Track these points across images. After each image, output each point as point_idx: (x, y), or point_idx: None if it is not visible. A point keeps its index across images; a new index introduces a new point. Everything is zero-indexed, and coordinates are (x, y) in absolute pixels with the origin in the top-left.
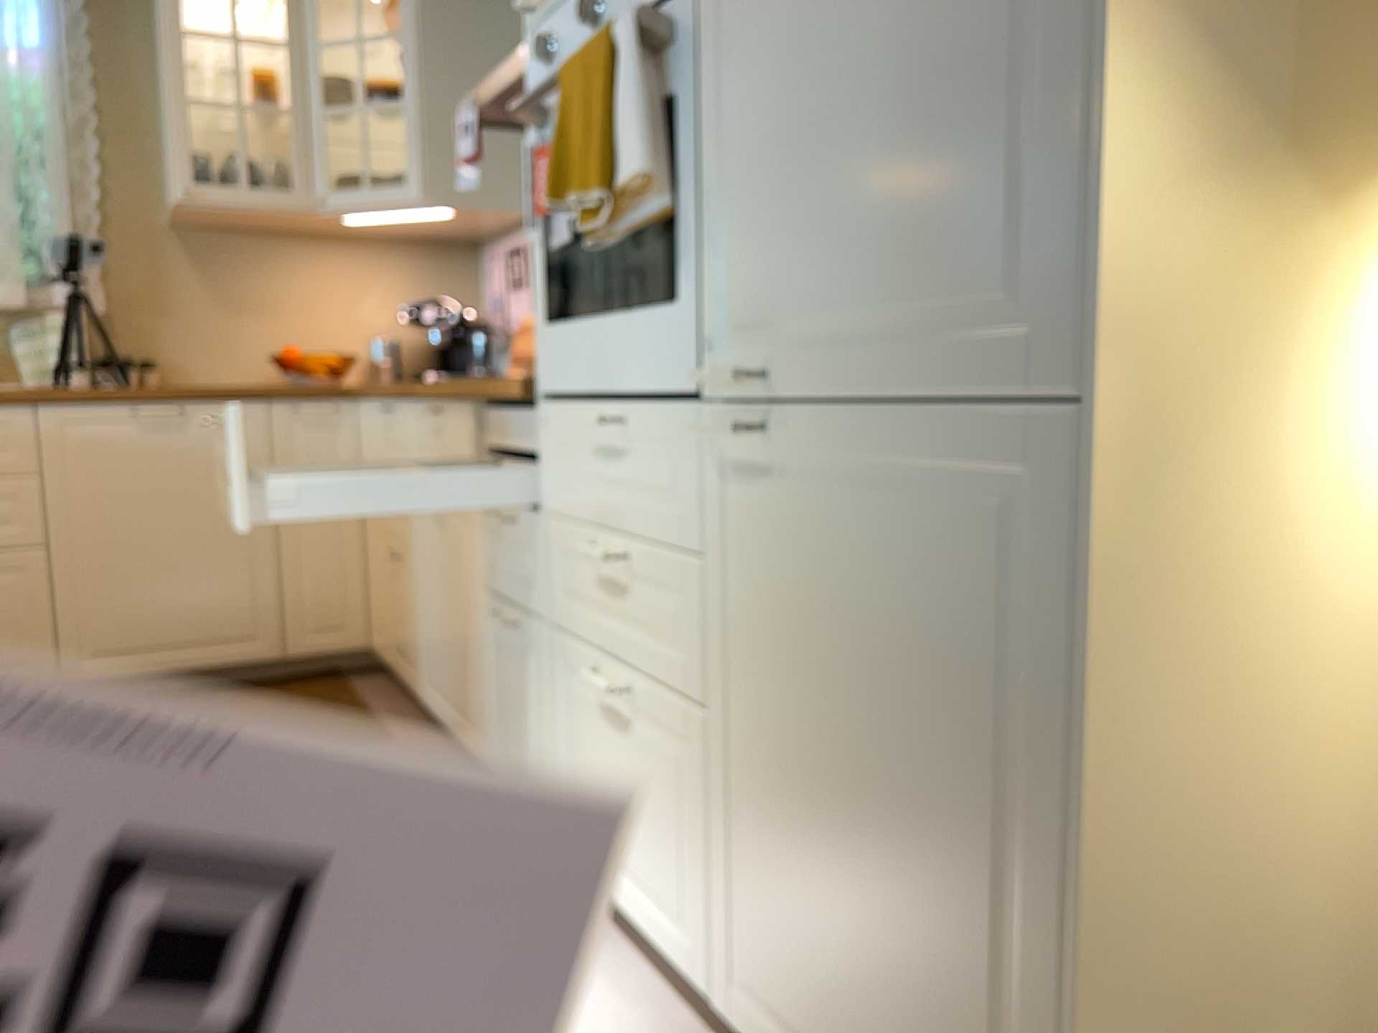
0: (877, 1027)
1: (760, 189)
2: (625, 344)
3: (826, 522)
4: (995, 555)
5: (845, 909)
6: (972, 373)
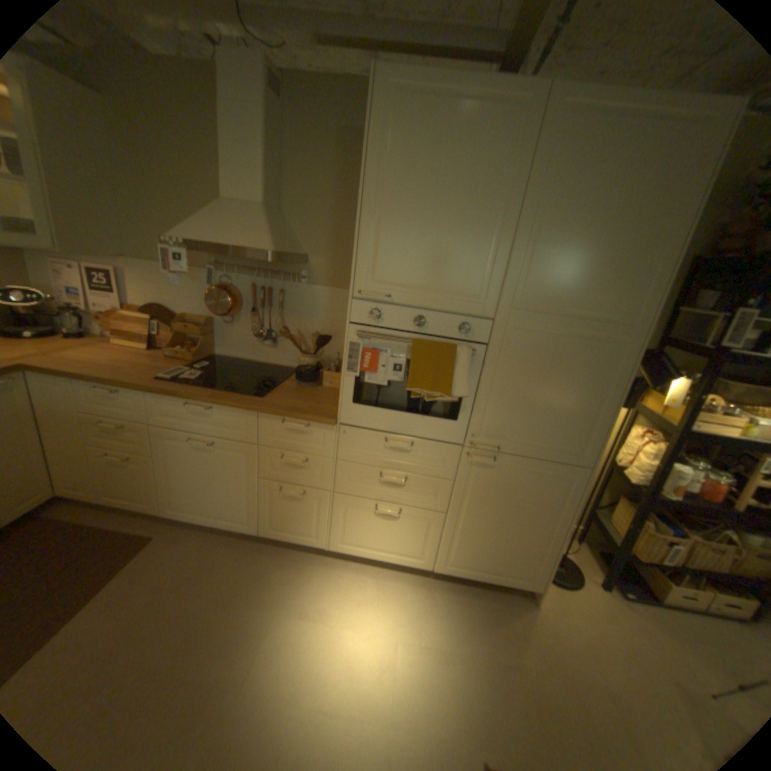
0: (500, 559)
1: (501, 406)
2: (415, 423)
3: (508, 477)
4: (559, 486)
5: (495, 543)
6: (562, 458)
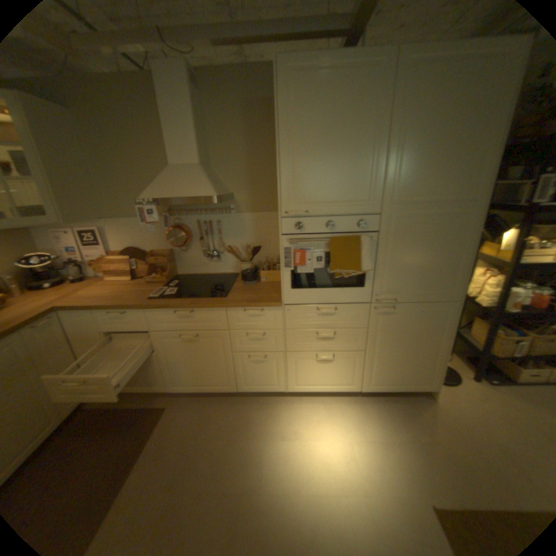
0: (407, 374)
1: (394, 271)
2: (336, 293)
3: (405, 318)
4: (440, 317)
5: (402, 364)
6: (440, 298)
